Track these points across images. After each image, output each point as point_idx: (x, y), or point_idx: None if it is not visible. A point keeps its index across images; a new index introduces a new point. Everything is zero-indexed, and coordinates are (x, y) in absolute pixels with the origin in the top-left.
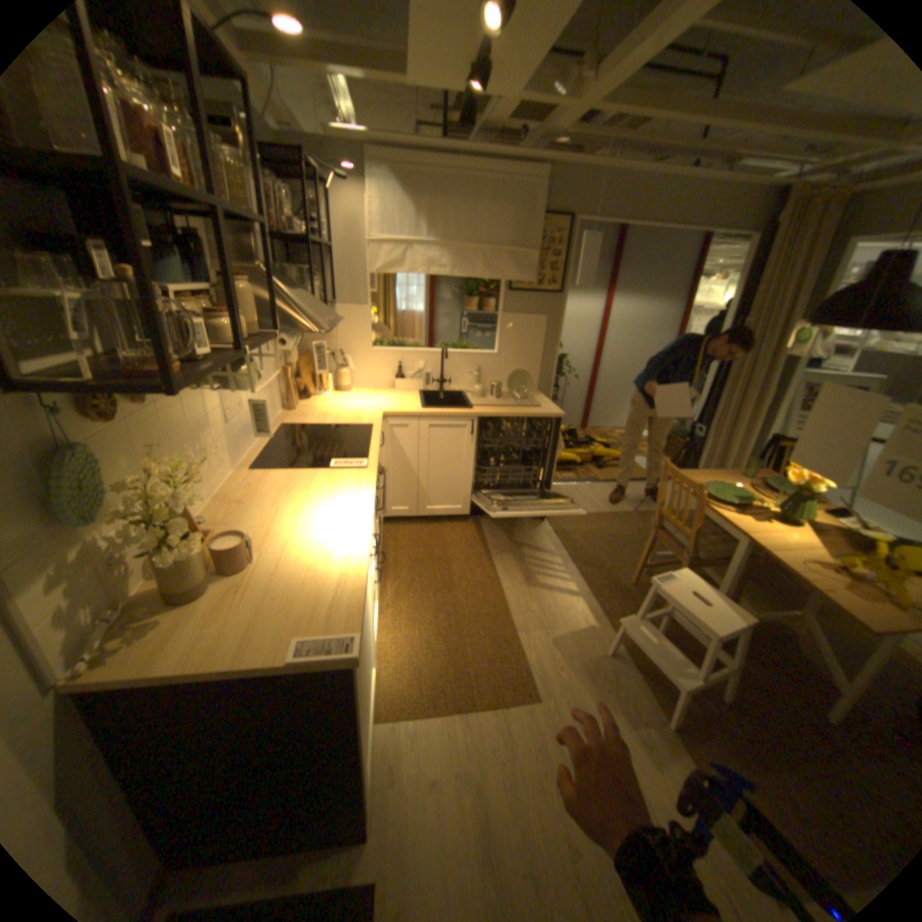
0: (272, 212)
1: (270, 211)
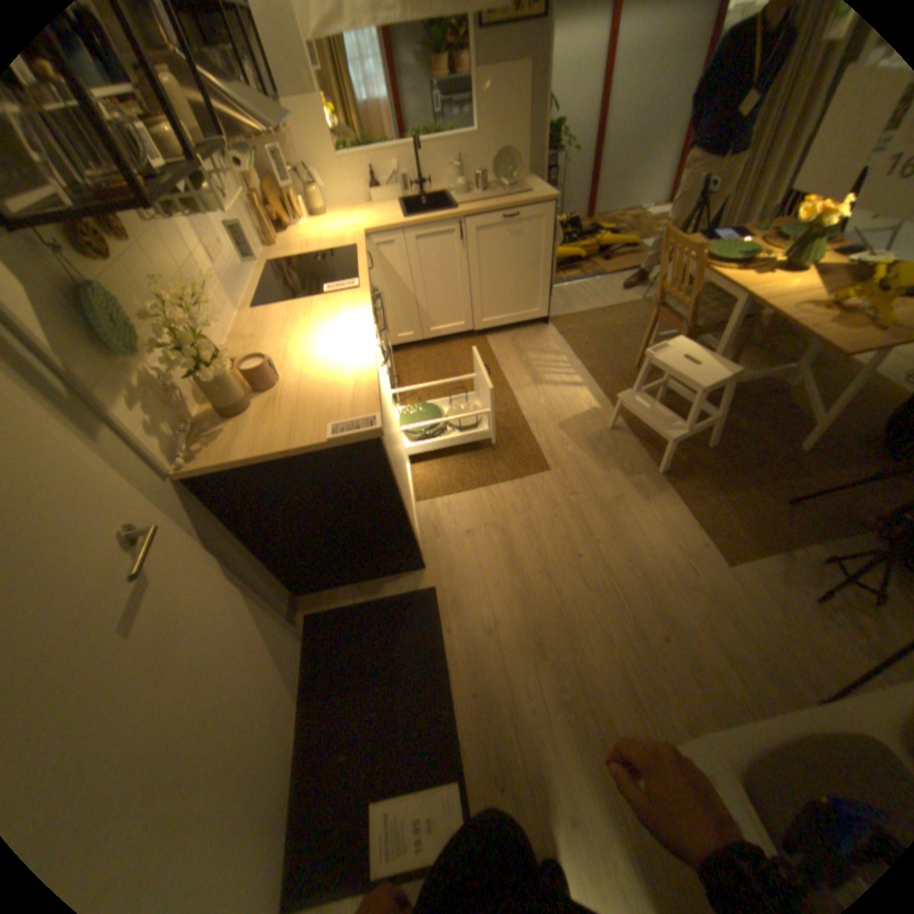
0: None
1: None
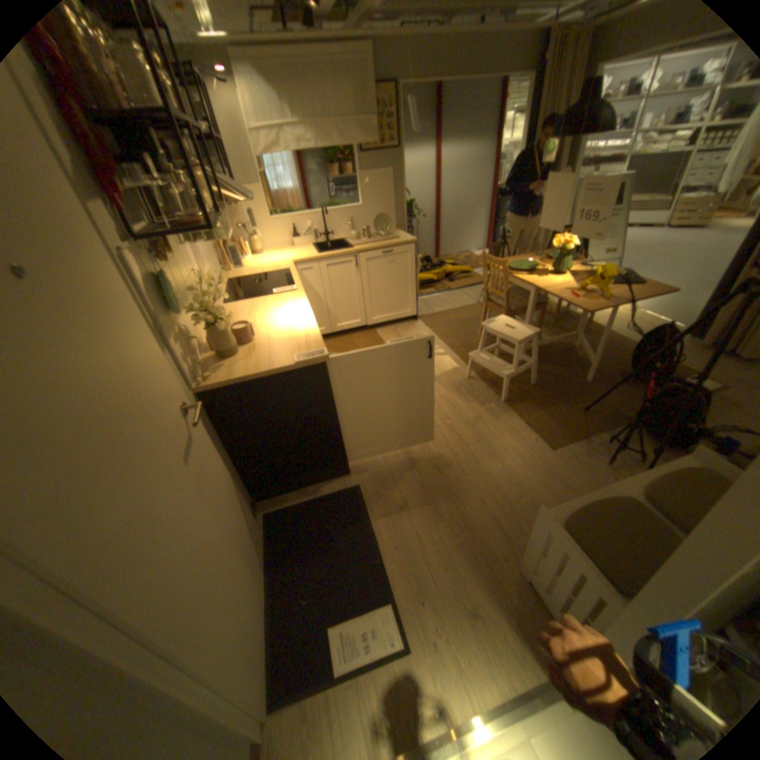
0: None
1: None
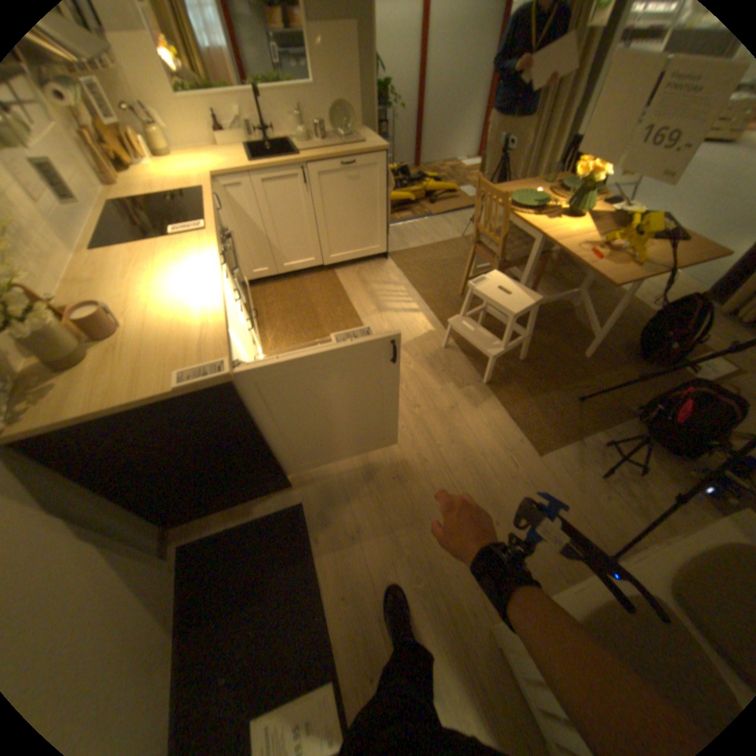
0: None
1: None
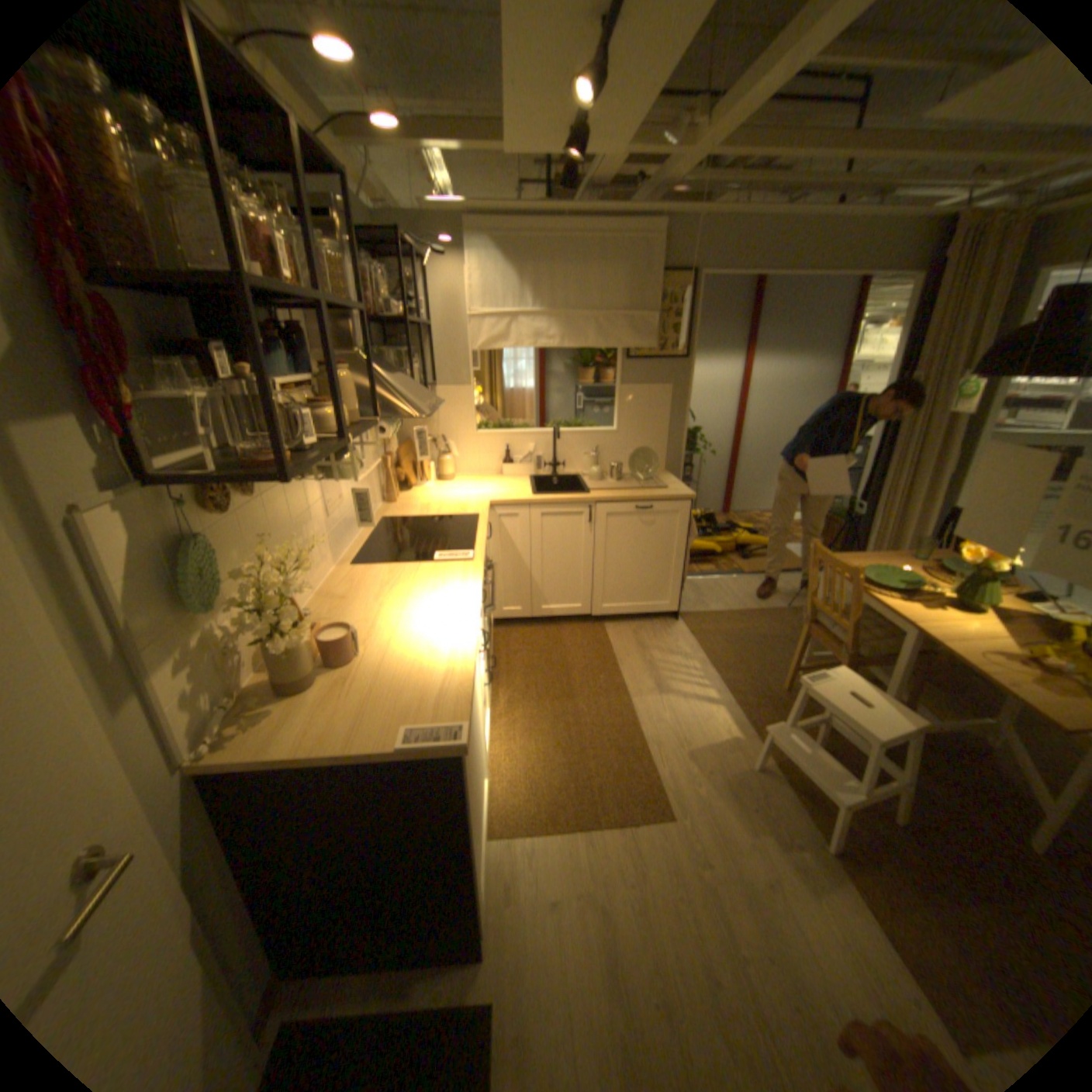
0: (368, 295)
1: (366, 294)
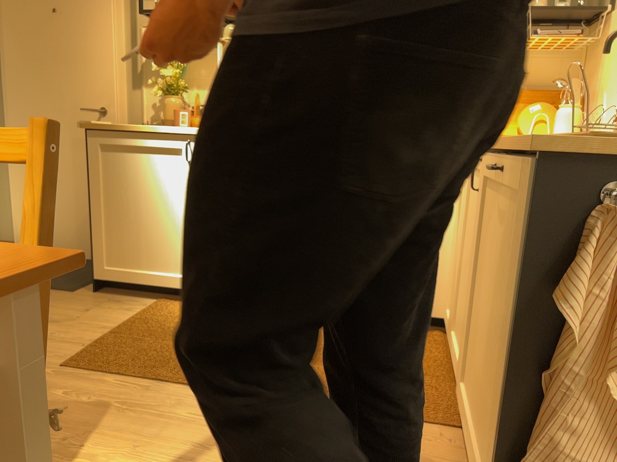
0: None
1: None
